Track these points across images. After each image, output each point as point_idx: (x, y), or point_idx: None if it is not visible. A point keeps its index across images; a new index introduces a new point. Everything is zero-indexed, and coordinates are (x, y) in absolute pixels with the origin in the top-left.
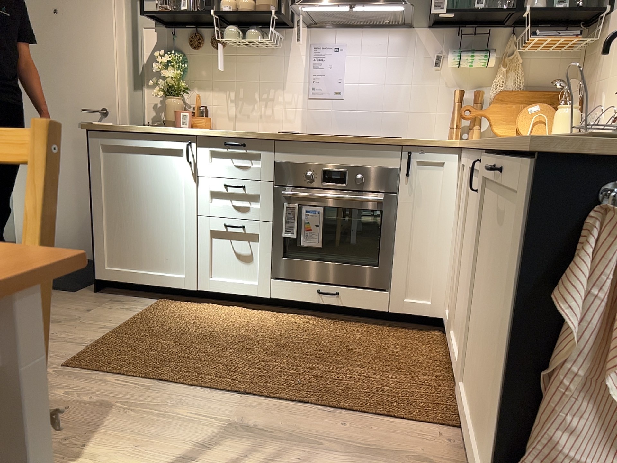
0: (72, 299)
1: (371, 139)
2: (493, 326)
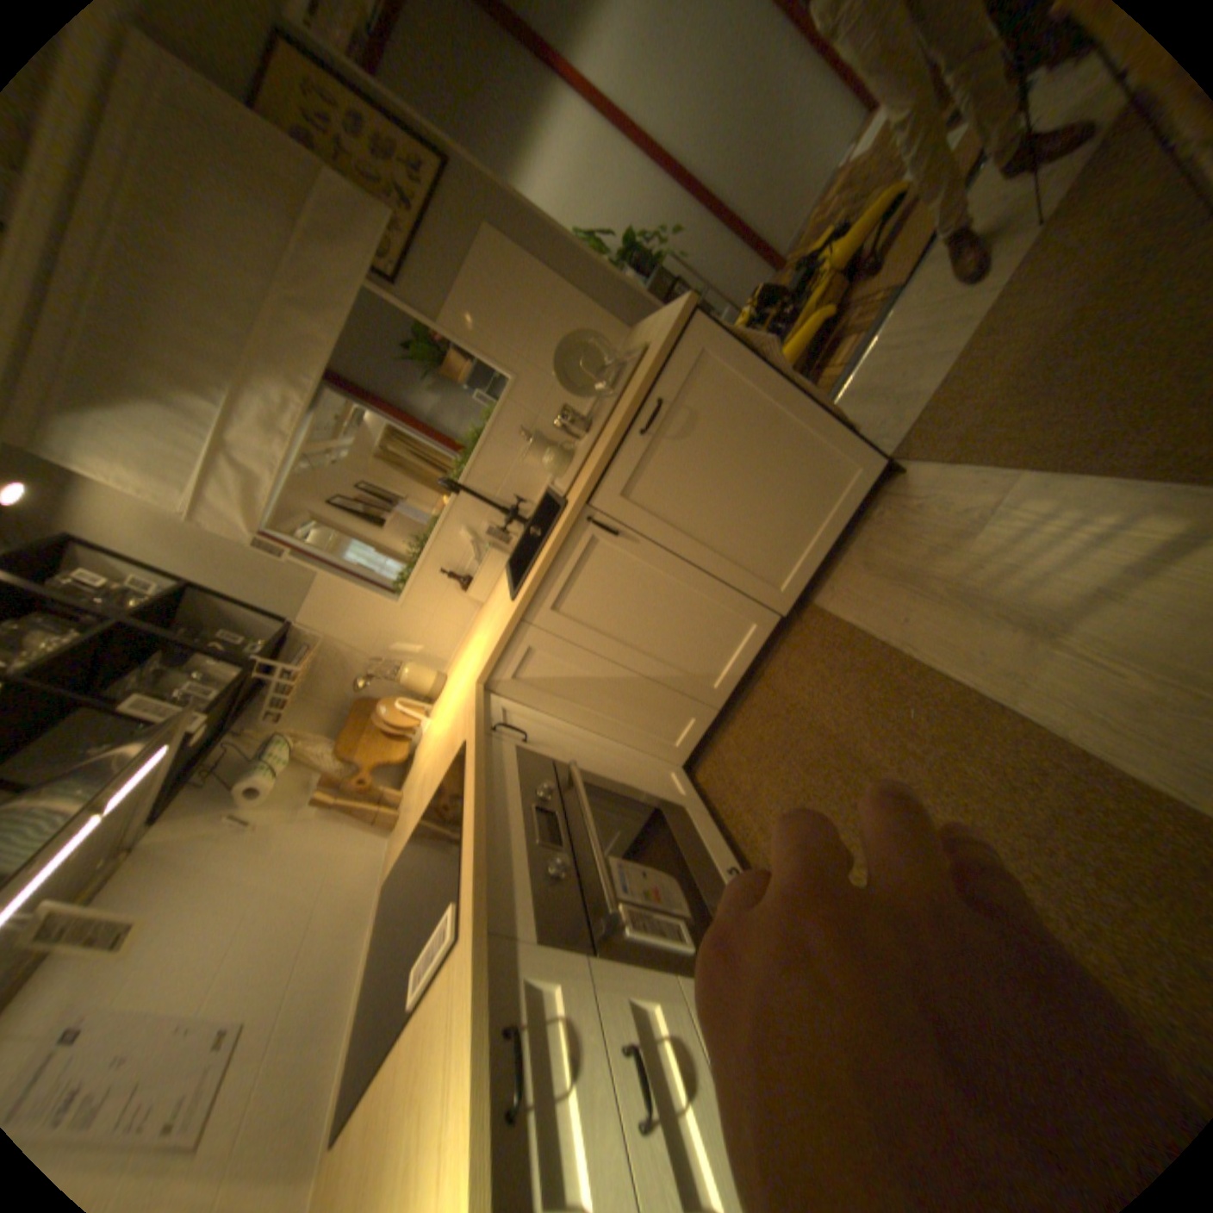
0: None
1: (474, 762)
2: (764, 453)
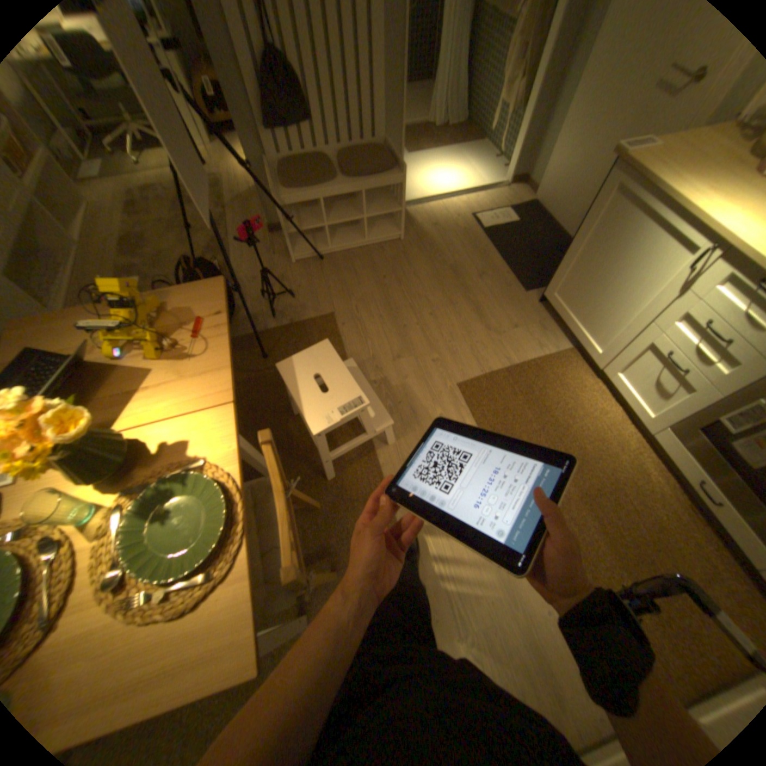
0: (517, 303)
1: None
2: None
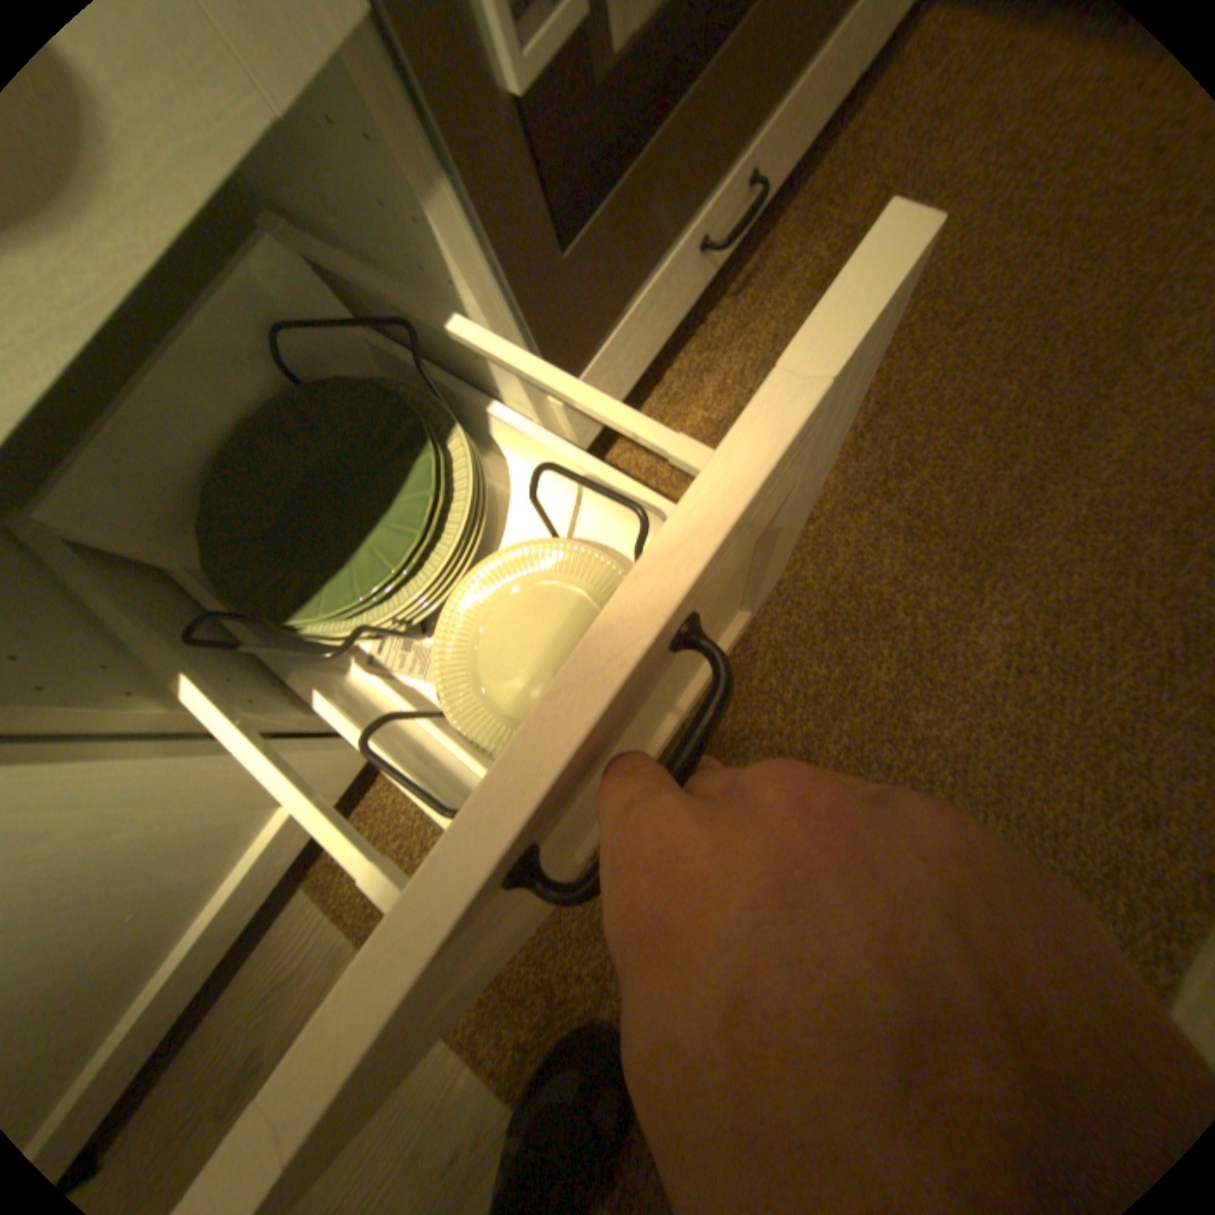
0: None
1: None
2: None
